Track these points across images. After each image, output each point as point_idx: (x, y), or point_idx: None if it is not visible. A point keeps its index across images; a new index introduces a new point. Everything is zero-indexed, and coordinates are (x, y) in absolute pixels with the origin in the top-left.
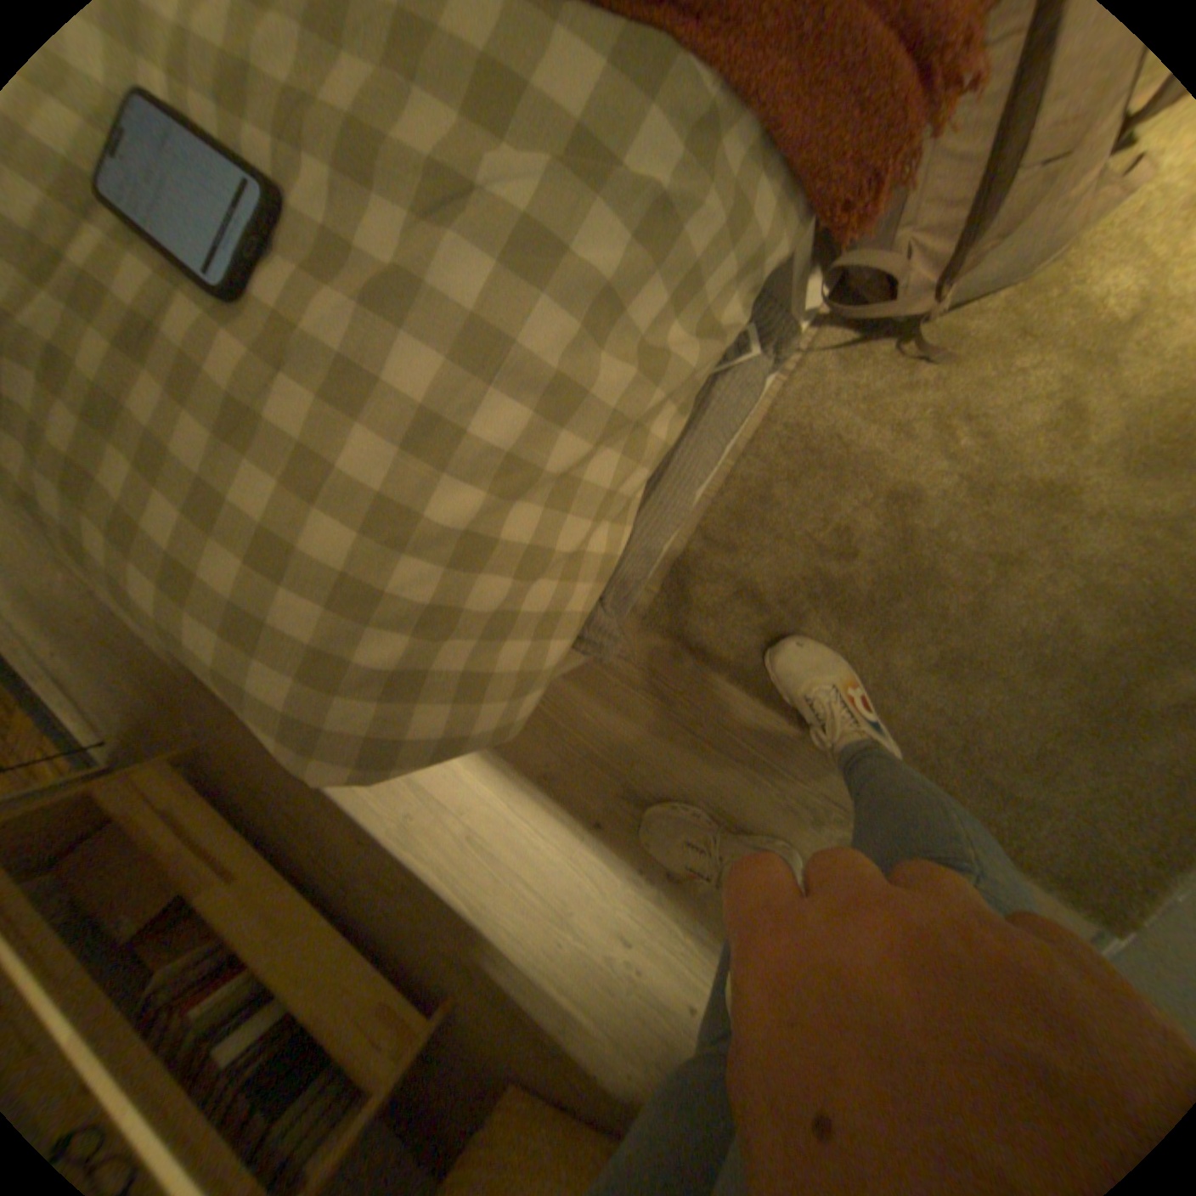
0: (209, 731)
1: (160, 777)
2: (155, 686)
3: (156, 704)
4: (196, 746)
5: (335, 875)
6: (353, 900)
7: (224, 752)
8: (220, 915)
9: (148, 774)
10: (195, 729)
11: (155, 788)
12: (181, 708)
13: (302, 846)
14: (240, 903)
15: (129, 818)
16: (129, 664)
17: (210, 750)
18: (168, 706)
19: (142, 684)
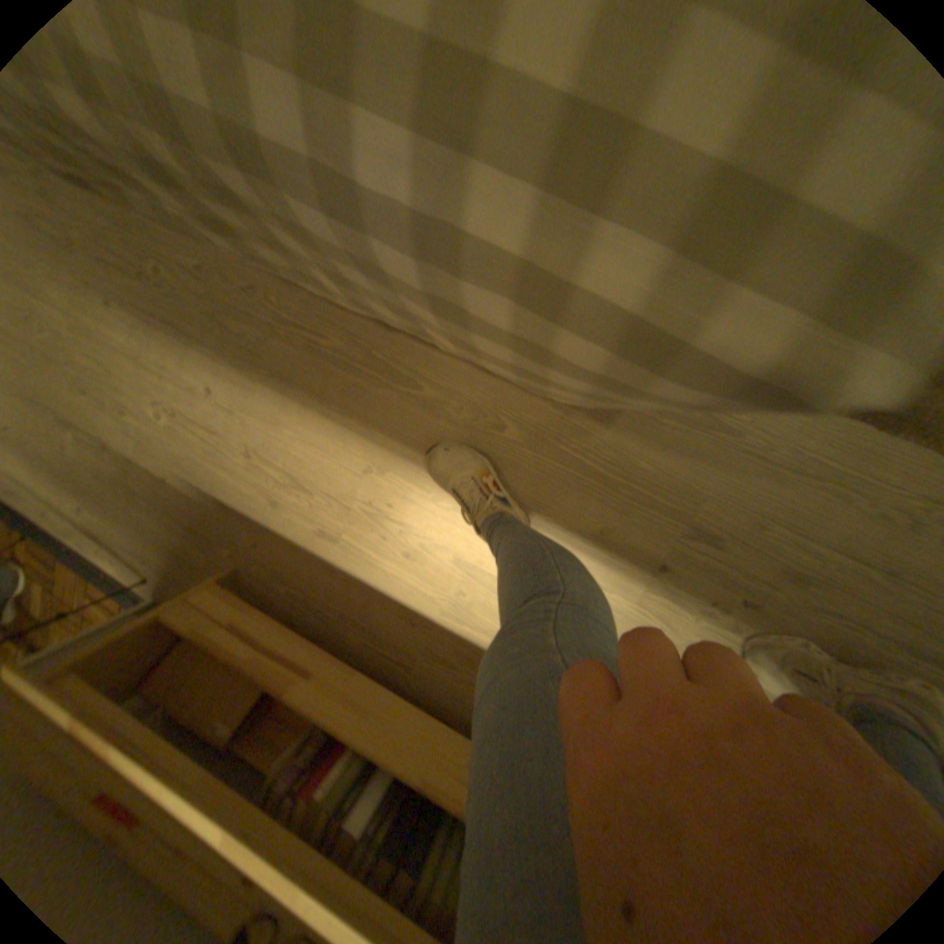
0: (246, 550)
1: (206, 599)
2: (185, 518)
3: (189, 535)
4: (236, 566)
5: (392, 657)
6: (413, 676)
7: (264, 566)
8: (311, 705)
9: (194, 598)
10: (232, 550)
11: (208, 607)
12: (215, 534)
13: (356, 637)
14: (324, 692)
15: (195, 635)
16: (157, 504)
17: (250, 567)
18: (202, 534)
19: (173, 519)
